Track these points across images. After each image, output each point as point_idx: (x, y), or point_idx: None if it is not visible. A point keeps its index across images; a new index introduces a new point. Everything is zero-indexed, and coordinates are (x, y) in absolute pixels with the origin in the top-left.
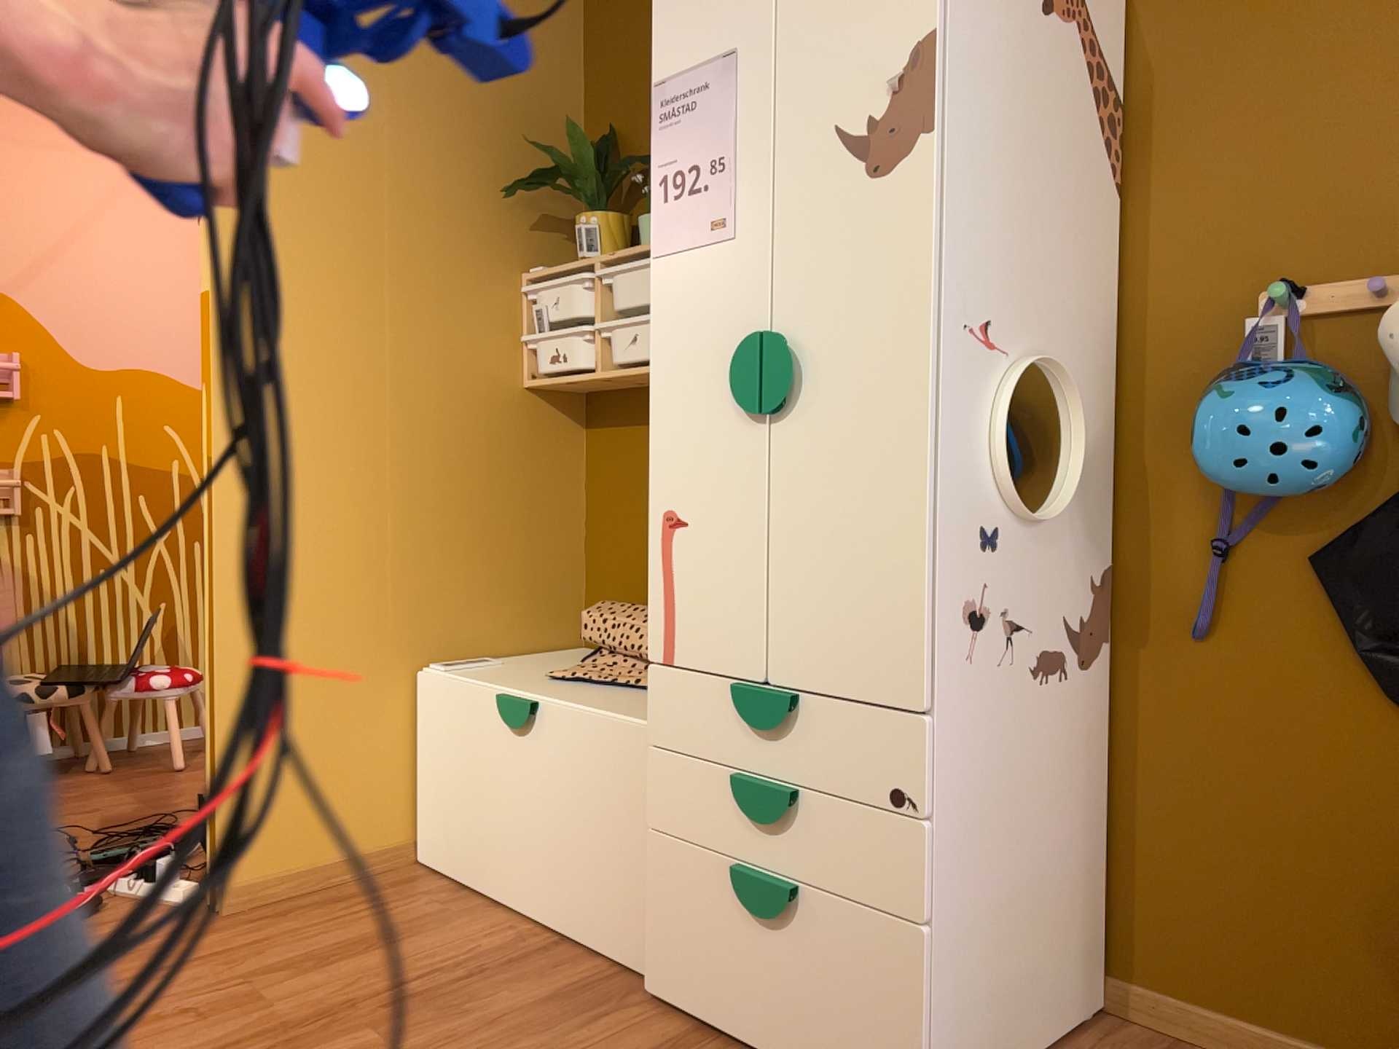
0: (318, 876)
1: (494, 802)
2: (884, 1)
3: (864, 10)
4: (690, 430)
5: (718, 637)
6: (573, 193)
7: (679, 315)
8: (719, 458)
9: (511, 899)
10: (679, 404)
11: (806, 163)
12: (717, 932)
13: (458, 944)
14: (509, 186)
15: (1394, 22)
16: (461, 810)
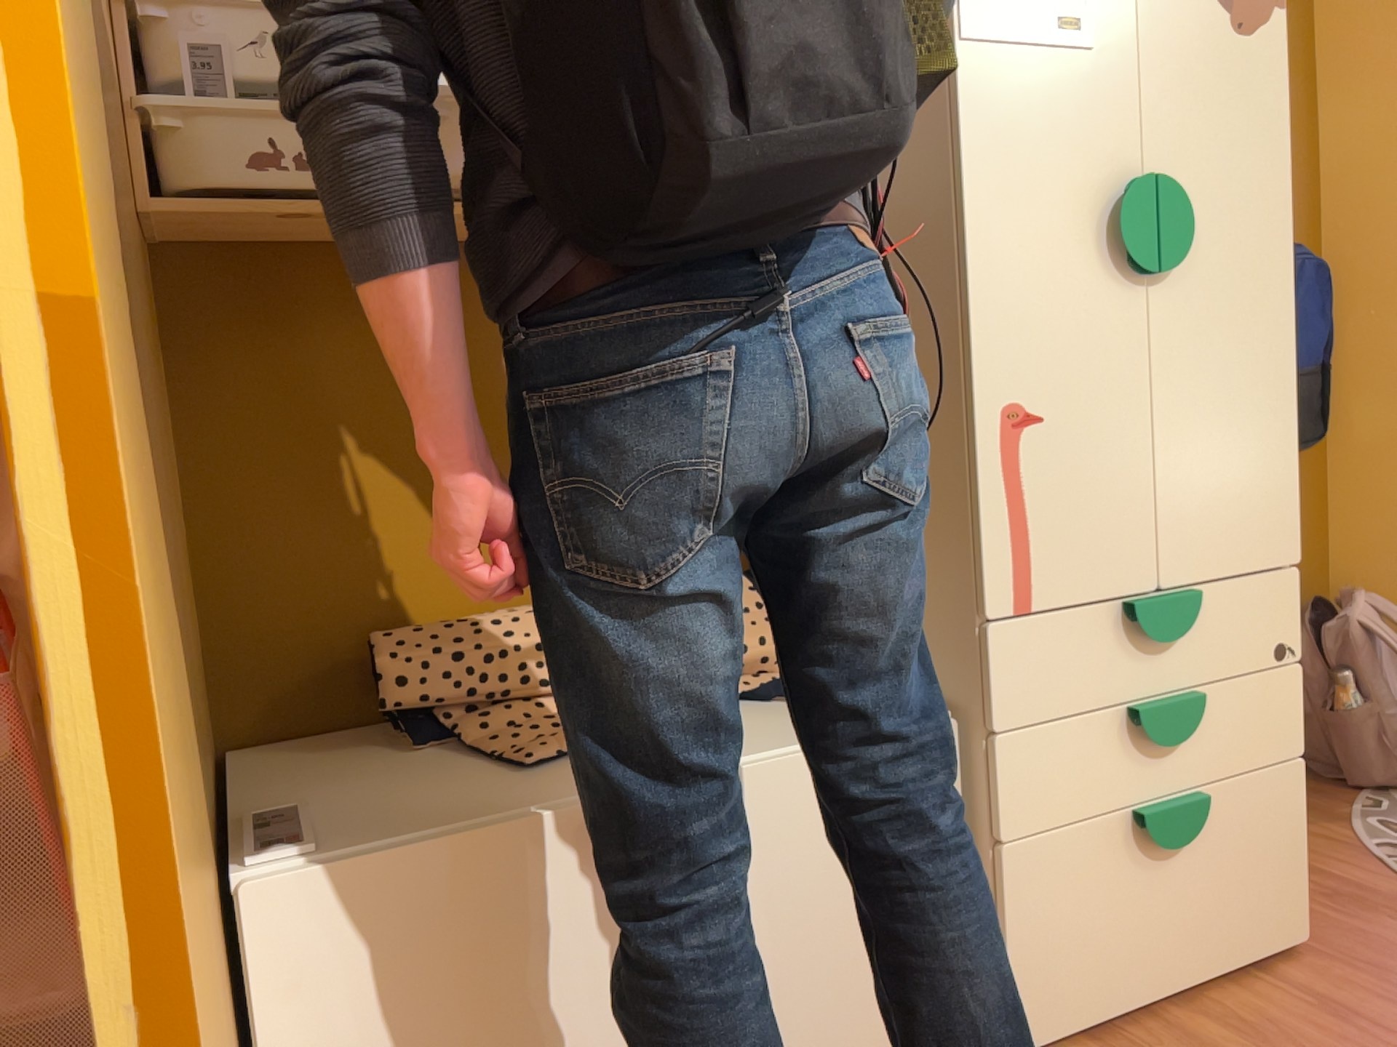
0: None
1: (592, 1020)
2: None
3: None
4: (1043, 294)
5: (1099, 554)
6: None
7: (1015, 134)
8: (1088, 330)
9: None
10: (1022, 259)
11: None
12: (1113, 905)
13: None
14: None
15: None
16: None
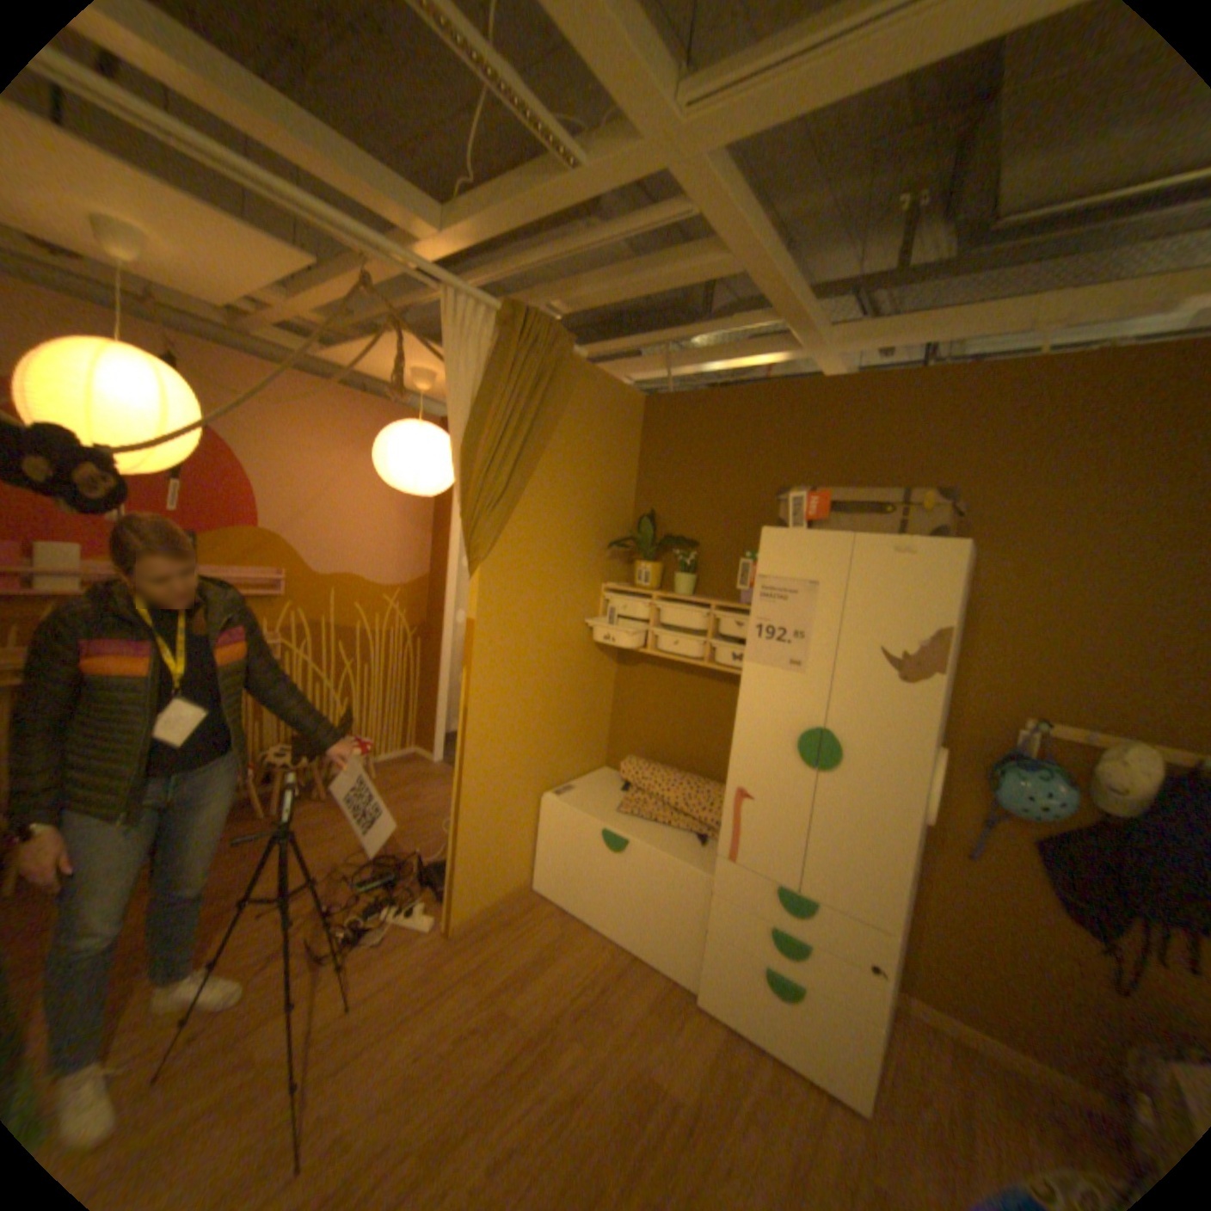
0: (496, 910)
1: (595, 880)
2: (922, 599)
3: (908, 597)
4: (763, 756)
5: (770, 861)
6: (638, 551)
7: (762, 697)
8: (782, 777)
9: (603, 929)
10: (756, 741)
11: (860, 657)
12: (752, 994)
13: (588, 964)
14: (602, 541)
15: (1119, 618)
16: (571, 876)
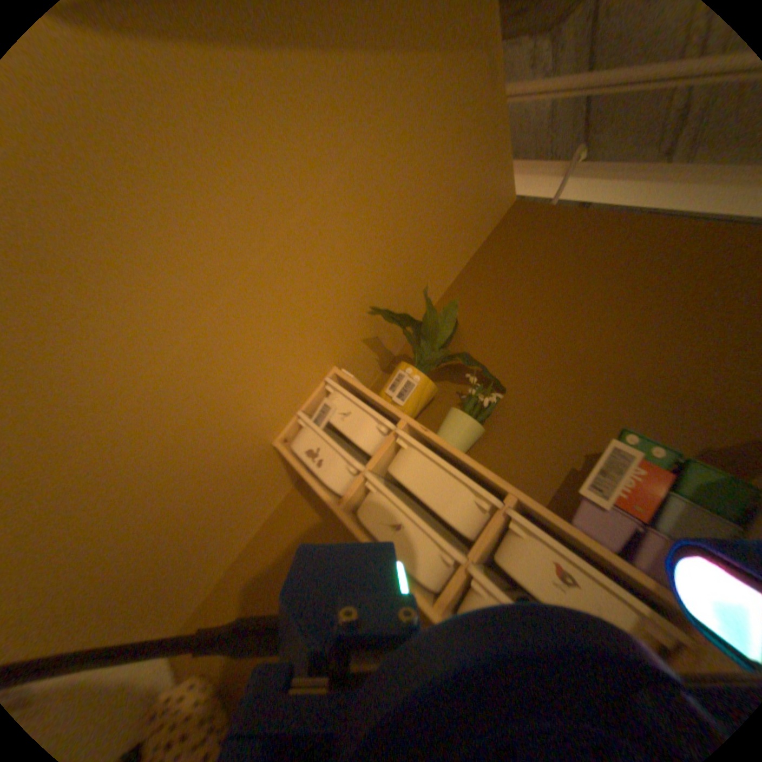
0: None
1: None
2: None
3: None
4: None
5: None
6: (416, 349)
7: None
8: None
9: None
10: None
11: None
12: None
13: None
14: (374, 307)
15: None
16: None
